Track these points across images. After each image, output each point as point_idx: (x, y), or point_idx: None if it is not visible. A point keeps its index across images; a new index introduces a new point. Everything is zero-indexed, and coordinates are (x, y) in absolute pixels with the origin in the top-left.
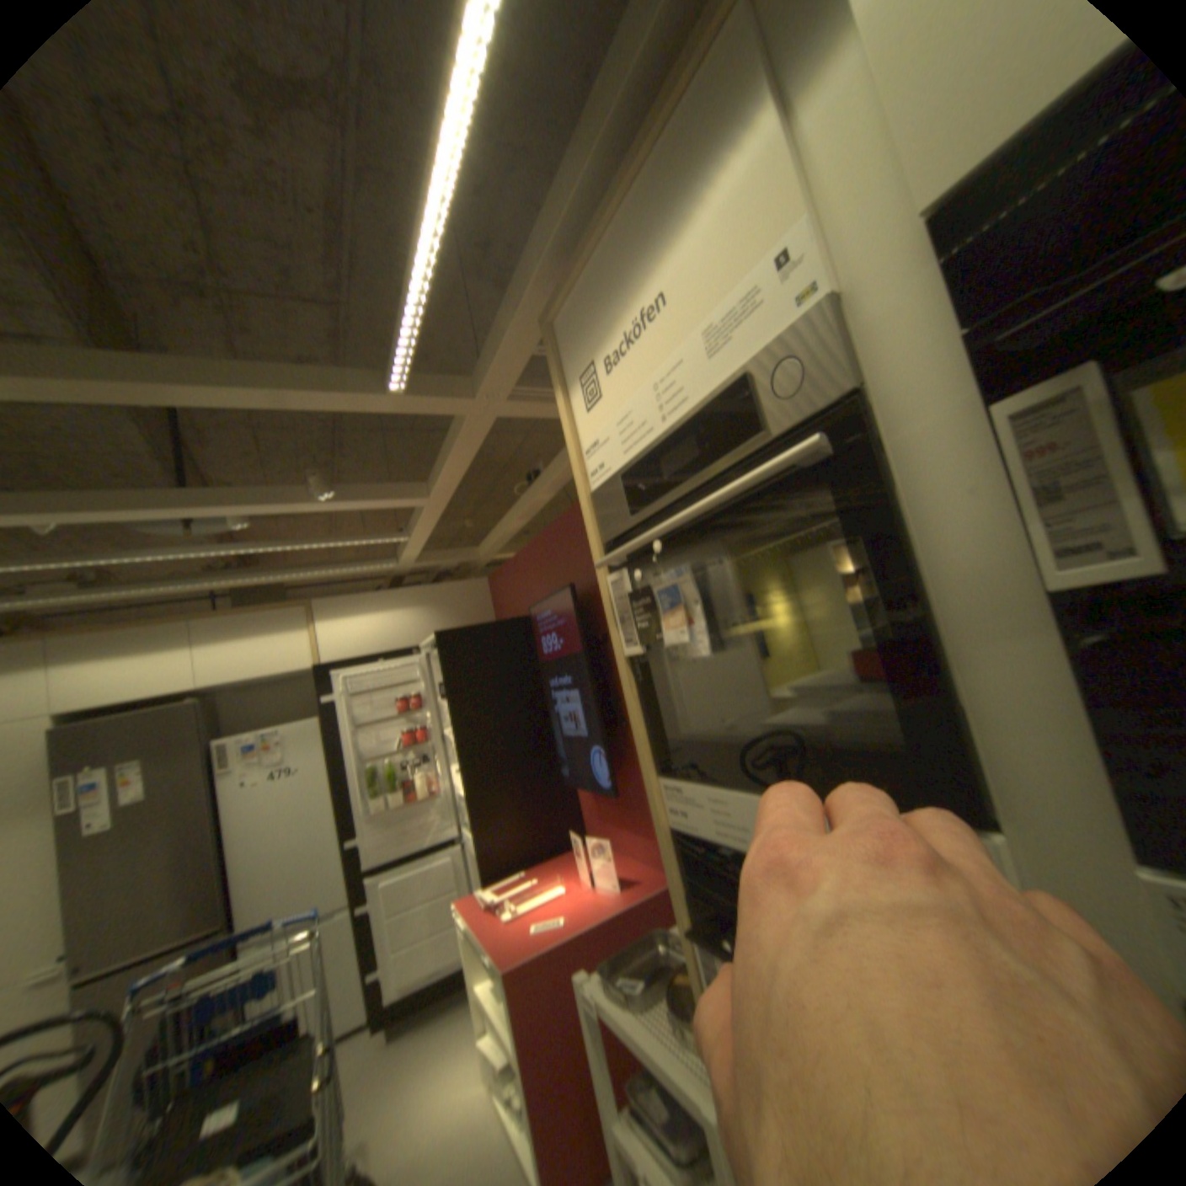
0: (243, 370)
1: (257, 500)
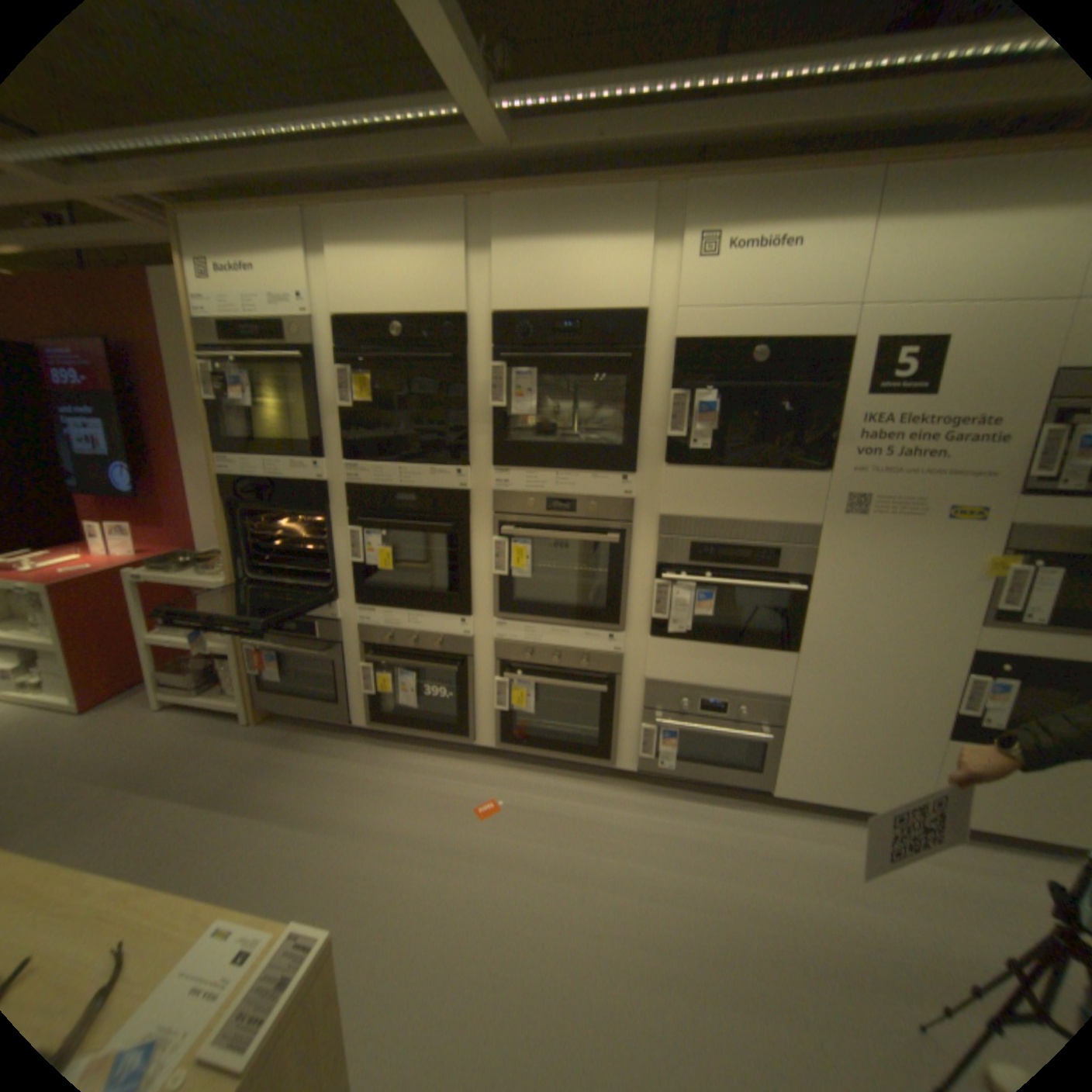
0: None
1: None
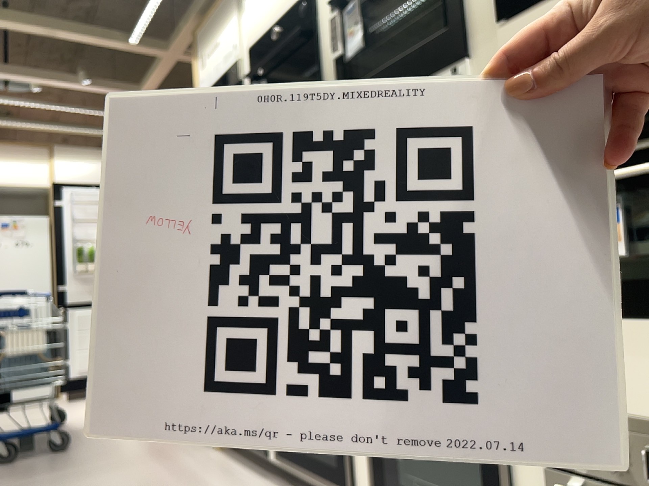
0: (72, 28)
1: (51, 80)
